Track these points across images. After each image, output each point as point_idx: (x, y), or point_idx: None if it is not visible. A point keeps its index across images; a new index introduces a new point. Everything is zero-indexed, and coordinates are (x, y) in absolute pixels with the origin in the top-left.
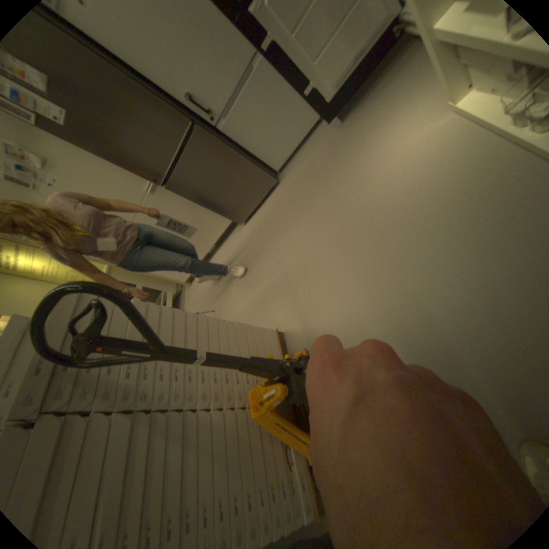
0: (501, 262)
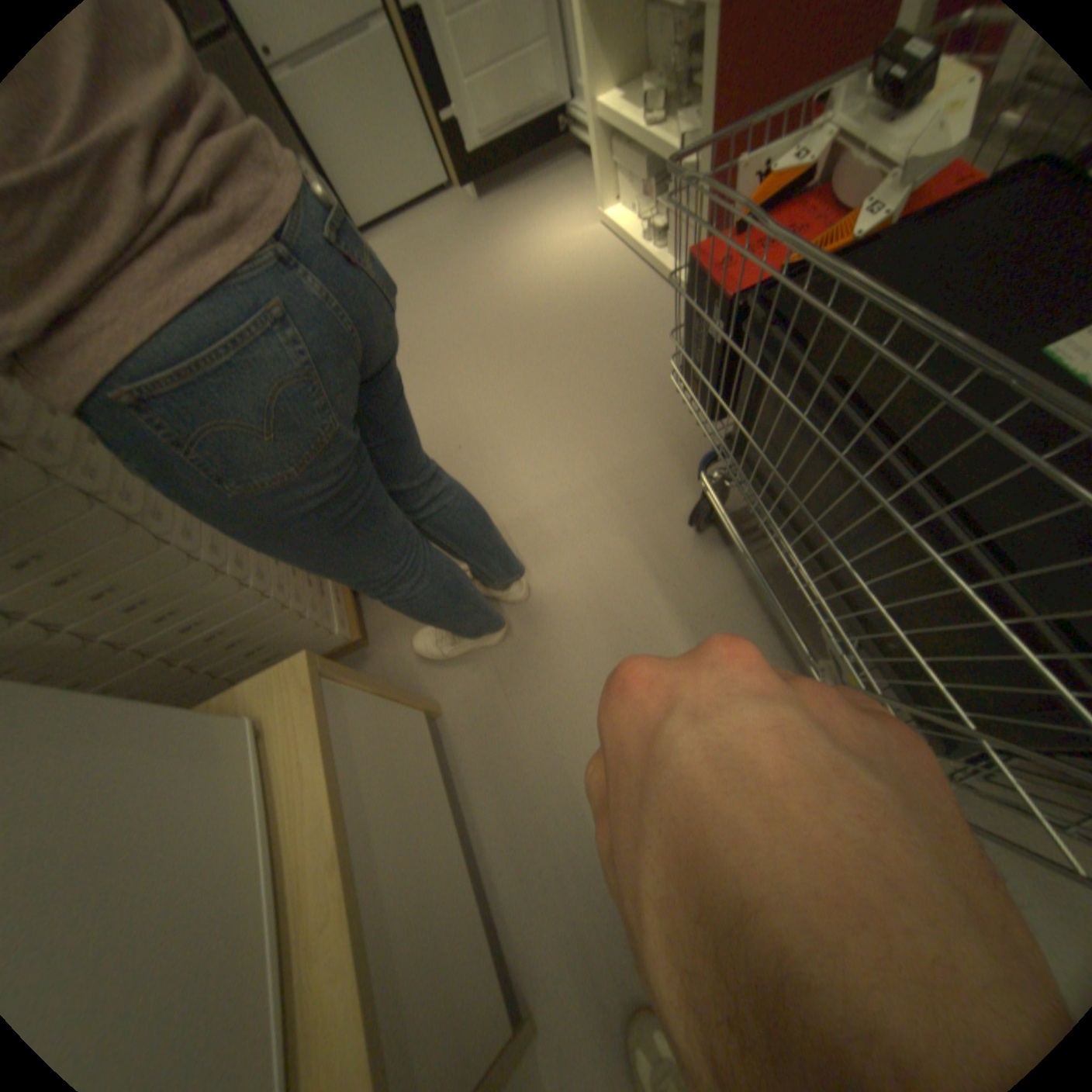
0: (617, 345)
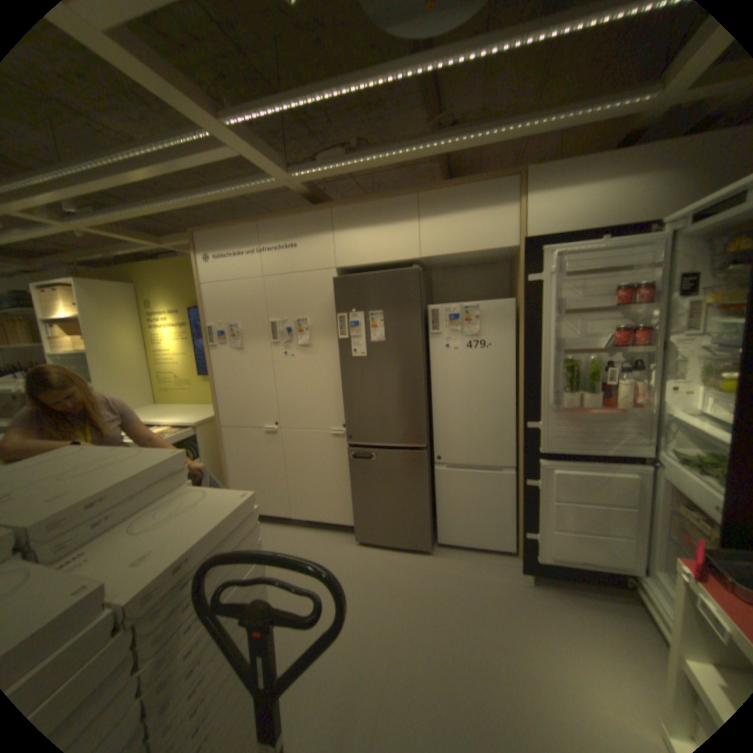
0: None
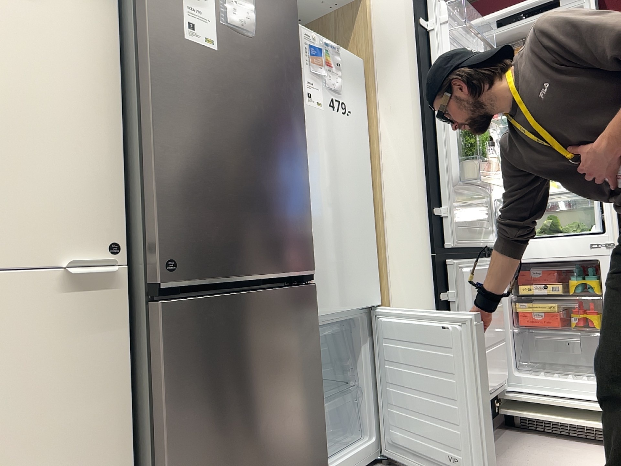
0: None
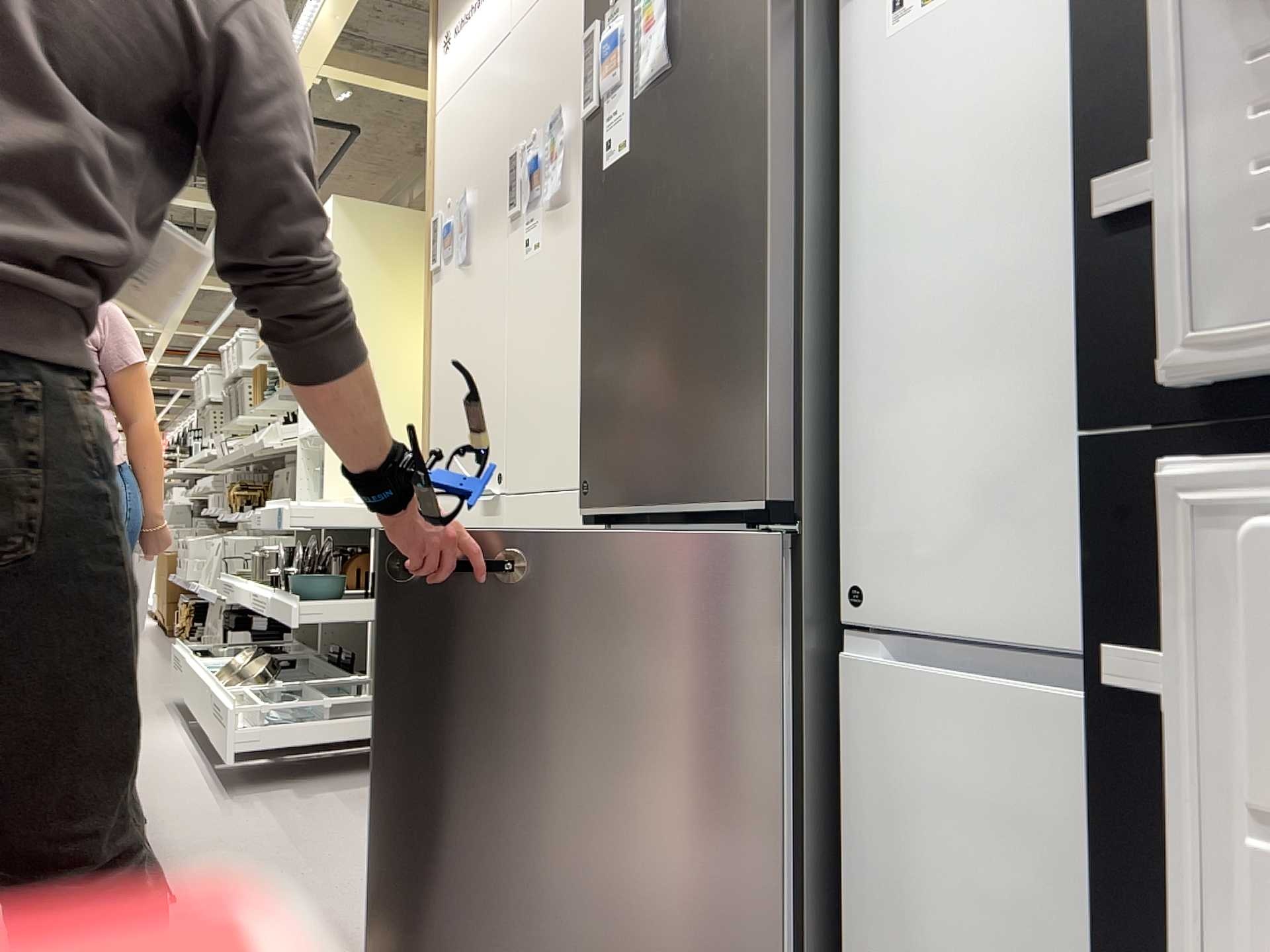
0: None
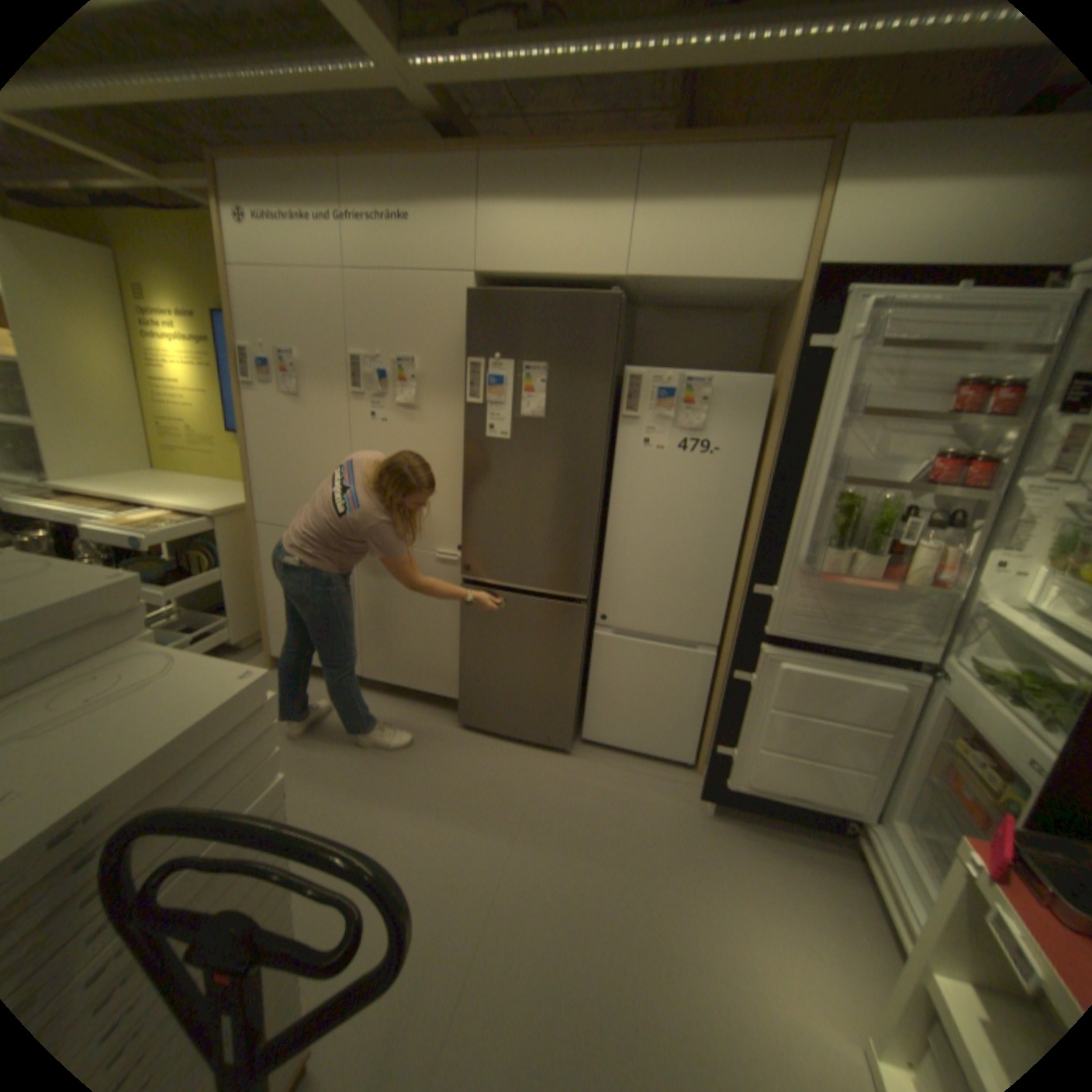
0: None
